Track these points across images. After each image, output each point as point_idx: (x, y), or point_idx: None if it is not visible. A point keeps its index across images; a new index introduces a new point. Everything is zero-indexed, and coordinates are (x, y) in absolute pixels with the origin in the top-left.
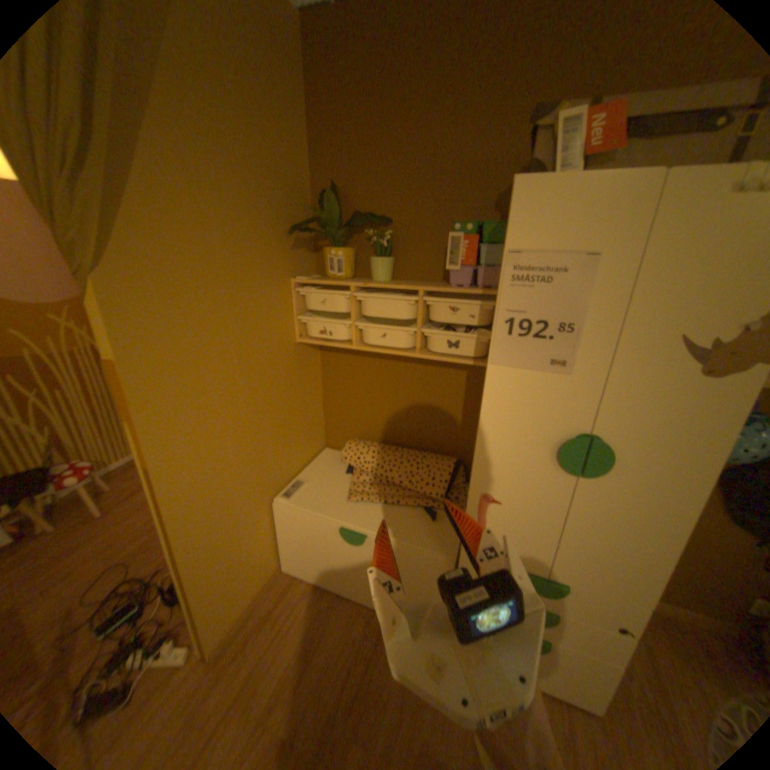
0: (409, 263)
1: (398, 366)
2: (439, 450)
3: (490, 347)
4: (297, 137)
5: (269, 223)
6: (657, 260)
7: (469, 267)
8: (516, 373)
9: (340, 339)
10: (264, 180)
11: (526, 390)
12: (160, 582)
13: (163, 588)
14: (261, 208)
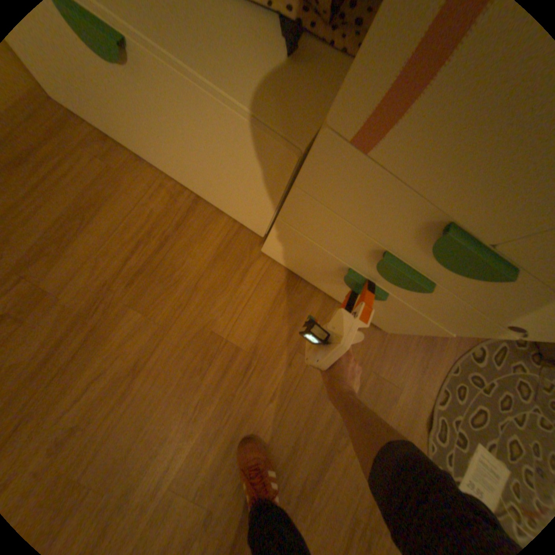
0: None
1: None
2: None
3: None
4: None
5: None
6: None
7: None
8: None
9: None
10: None
11: None
12: None
13: None
14: None
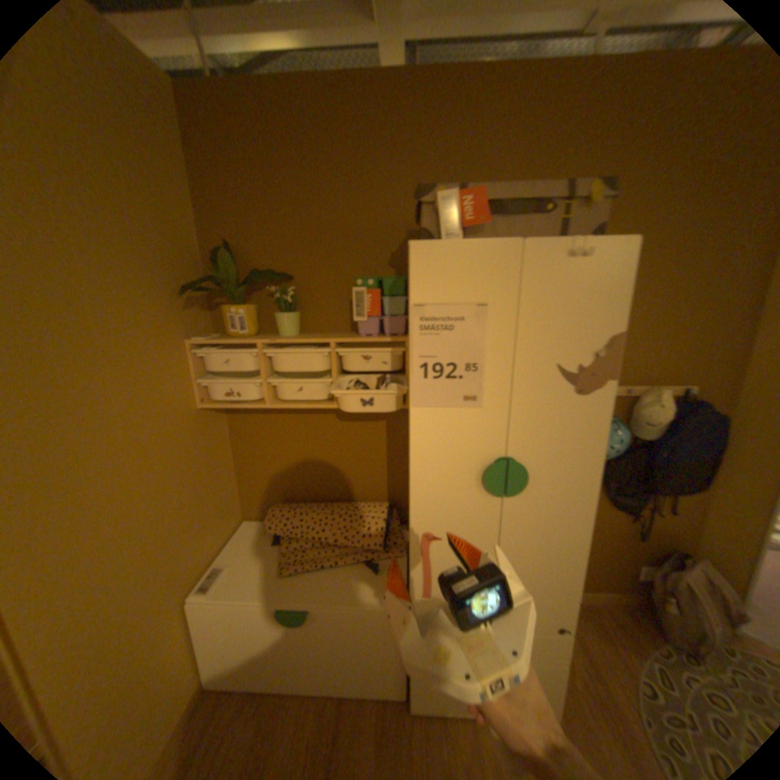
0: (315, 317)
1: (317, 419)
2: (369, 497)
3: (409, 391)
4: (180, 195)
5: (154, 283)
6: (529, 308)
7: (376, 318)
8: (436, 413)
9: (251, 400)
10: (146, 239)
11: (447, 426)
12: None
13: None
14: (144, 268)
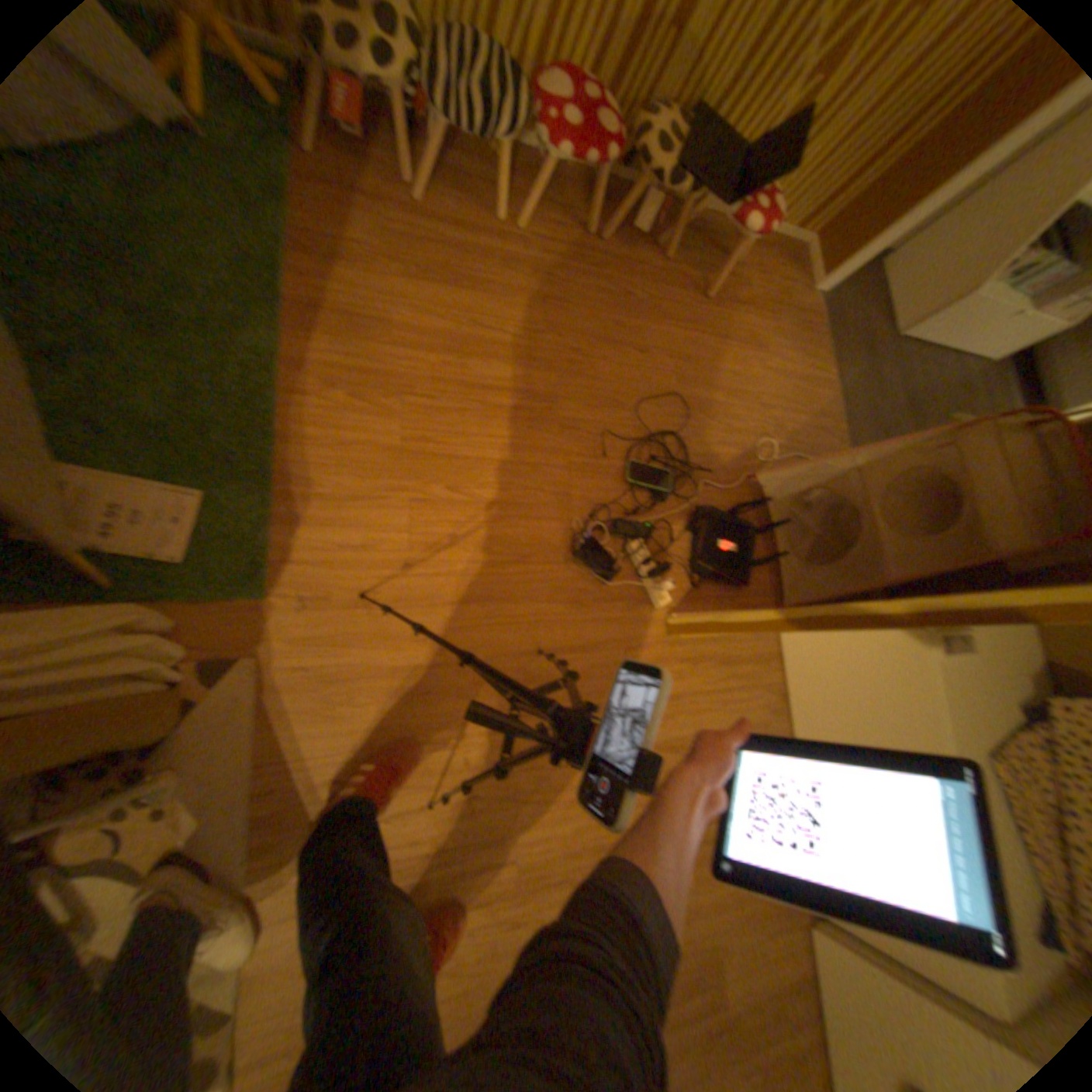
0: None
1: None
2: None
3: None
4: None
5: None
6: None
7: None
8: None
9: None
10: None
11: None
12: (696, 483)
13: (695, 496)
14: None
